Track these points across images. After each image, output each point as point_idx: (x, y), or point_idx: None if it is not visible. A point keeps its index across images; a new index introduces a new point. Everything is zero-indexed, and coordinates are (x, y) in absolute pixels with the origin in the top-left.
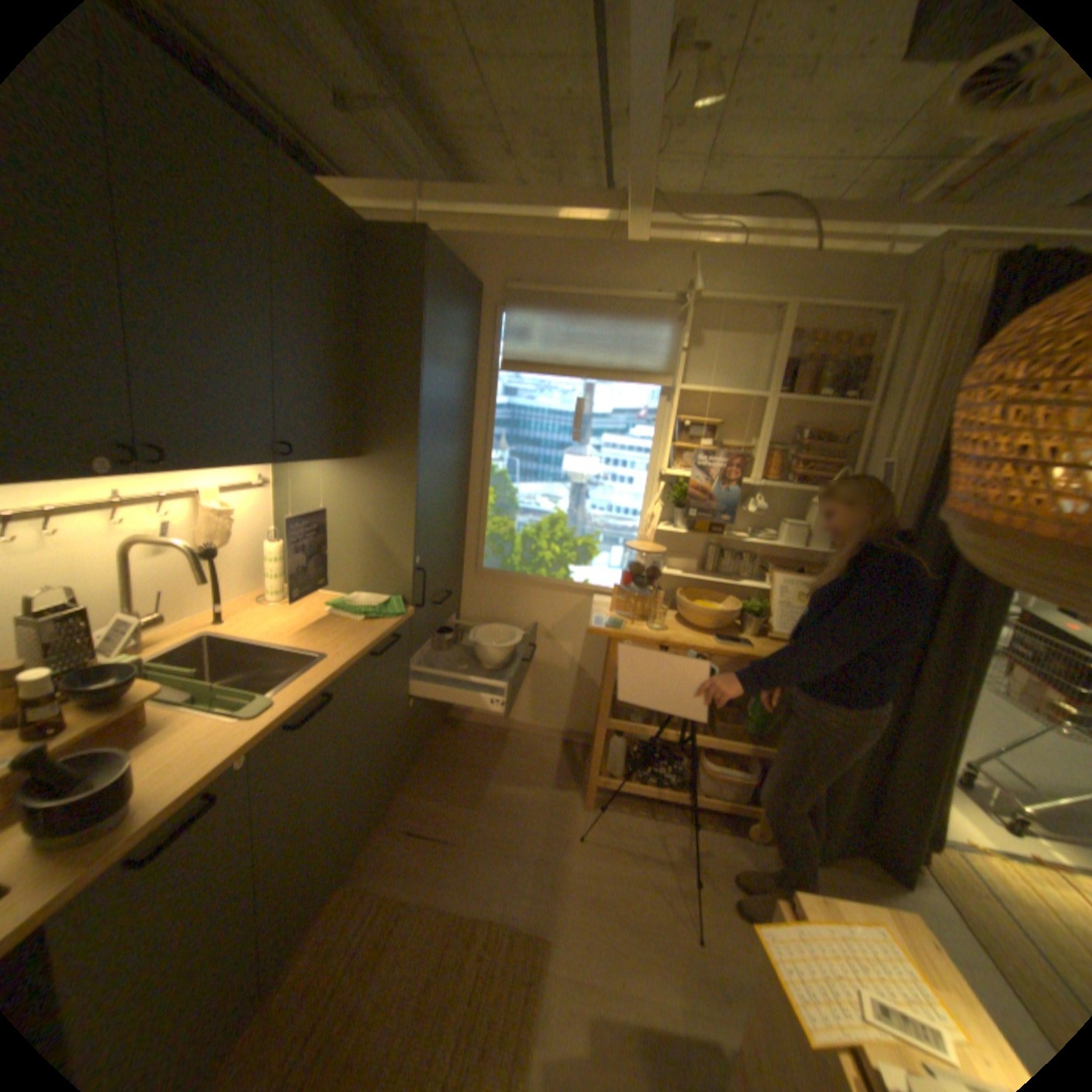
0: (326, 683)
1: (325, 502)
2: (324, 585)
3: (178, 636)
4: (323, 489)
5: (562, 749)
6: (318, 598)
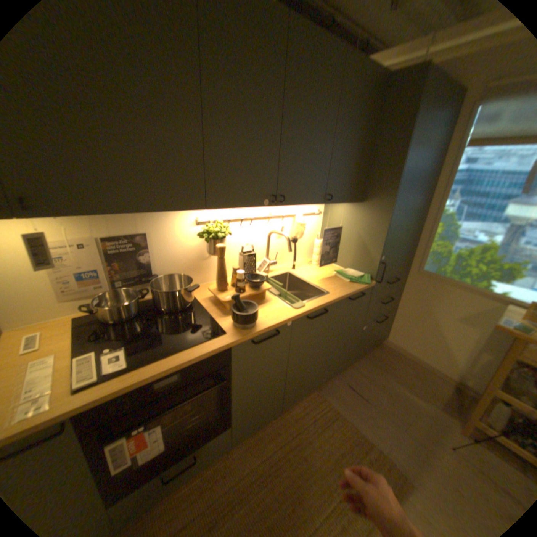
0: (326, 304)
1: (342, 223)
2: (335, 262)
3: (279, 270)
4: (343, 217)
5: (454, 392)
6: (331, 267)
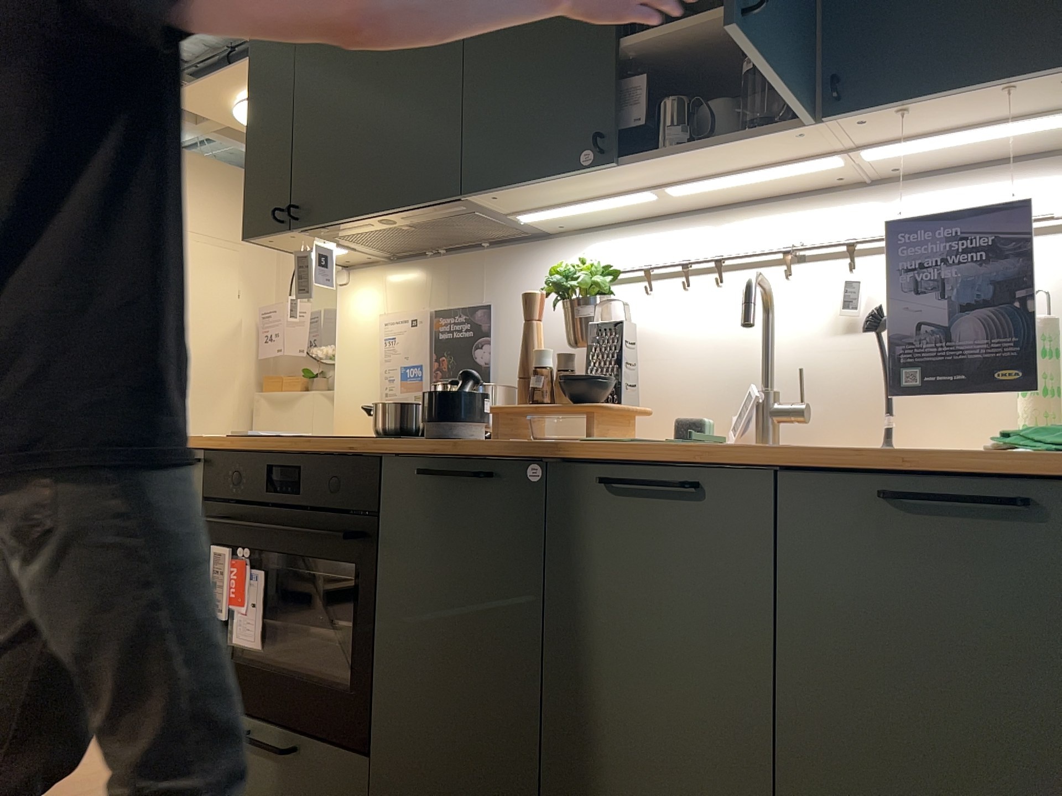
0: (697, 457)
1: None
2: None
3: None
4: None
5: None
6: None
